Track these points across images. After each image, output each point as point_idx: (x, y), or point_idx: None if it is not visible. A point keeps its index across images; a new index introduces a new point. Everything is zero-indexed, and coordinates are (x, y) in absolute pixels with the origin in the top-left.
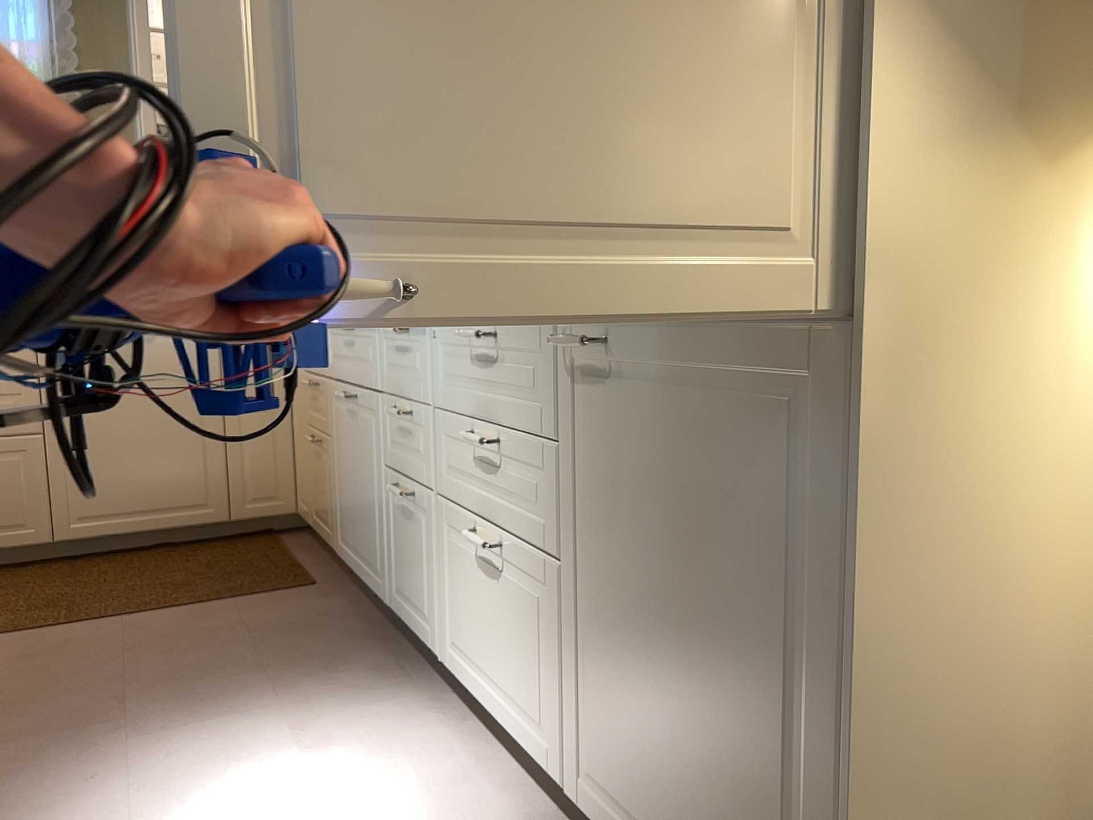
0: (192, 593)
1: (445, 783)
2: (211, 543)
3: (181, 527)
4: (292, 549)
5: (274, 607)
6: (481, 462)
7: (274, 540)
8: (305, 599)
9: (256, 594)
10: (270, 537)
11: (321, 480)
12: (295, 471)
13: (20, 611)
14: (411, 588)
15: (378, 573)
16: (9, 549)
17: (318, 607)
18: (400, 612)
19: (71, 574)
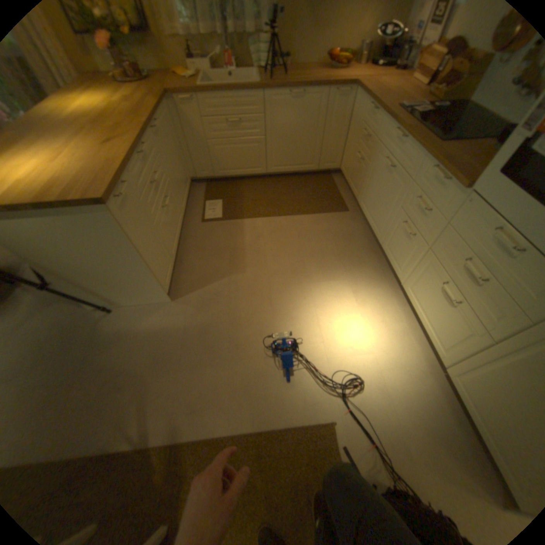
0: (311, 206)
1: (399, 328)
2: (310, 175)
3: (303, 171)
4: (337, 185)
5: (337, 221)
6: (468, 267)
7: (331, 178)
8: (346, 219)
9: (330, 212)
10: (329, 176)
11: (358, 172)
12: (344, 154)
13: (264, 204)
14: (397, 253)
15: (379, 230)
16: (255, 174)
17: (351, 225)
18: (387, 252)
19: (273, 186)
